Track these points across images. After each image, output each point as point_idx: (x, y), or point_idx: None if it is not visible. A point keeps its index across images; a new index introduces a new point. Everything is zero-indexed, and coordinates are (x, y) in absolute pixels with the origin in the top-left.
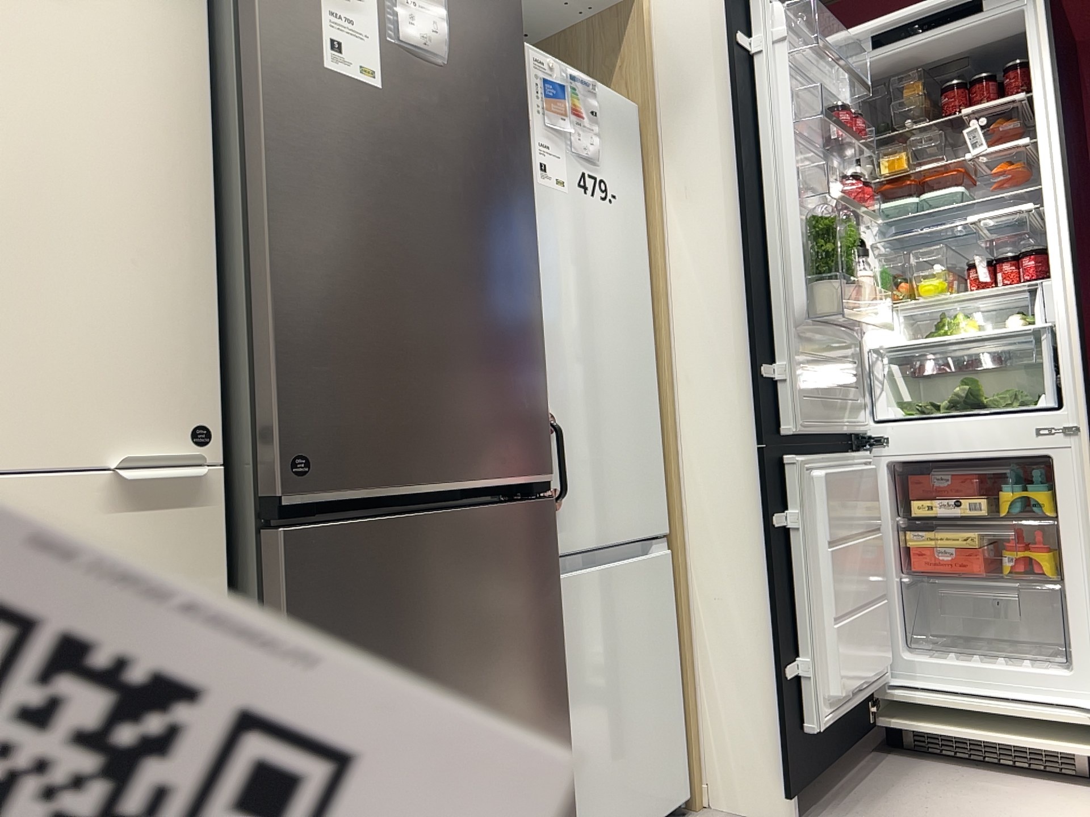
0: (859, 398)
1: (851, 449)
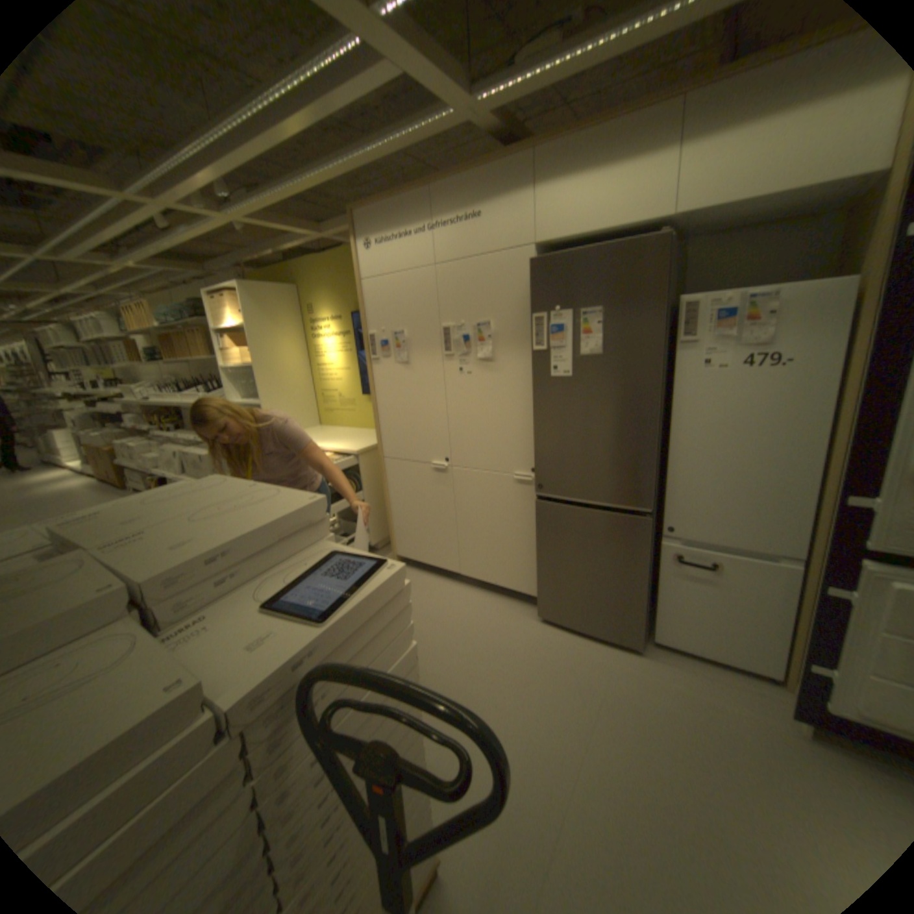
0: None
1: None
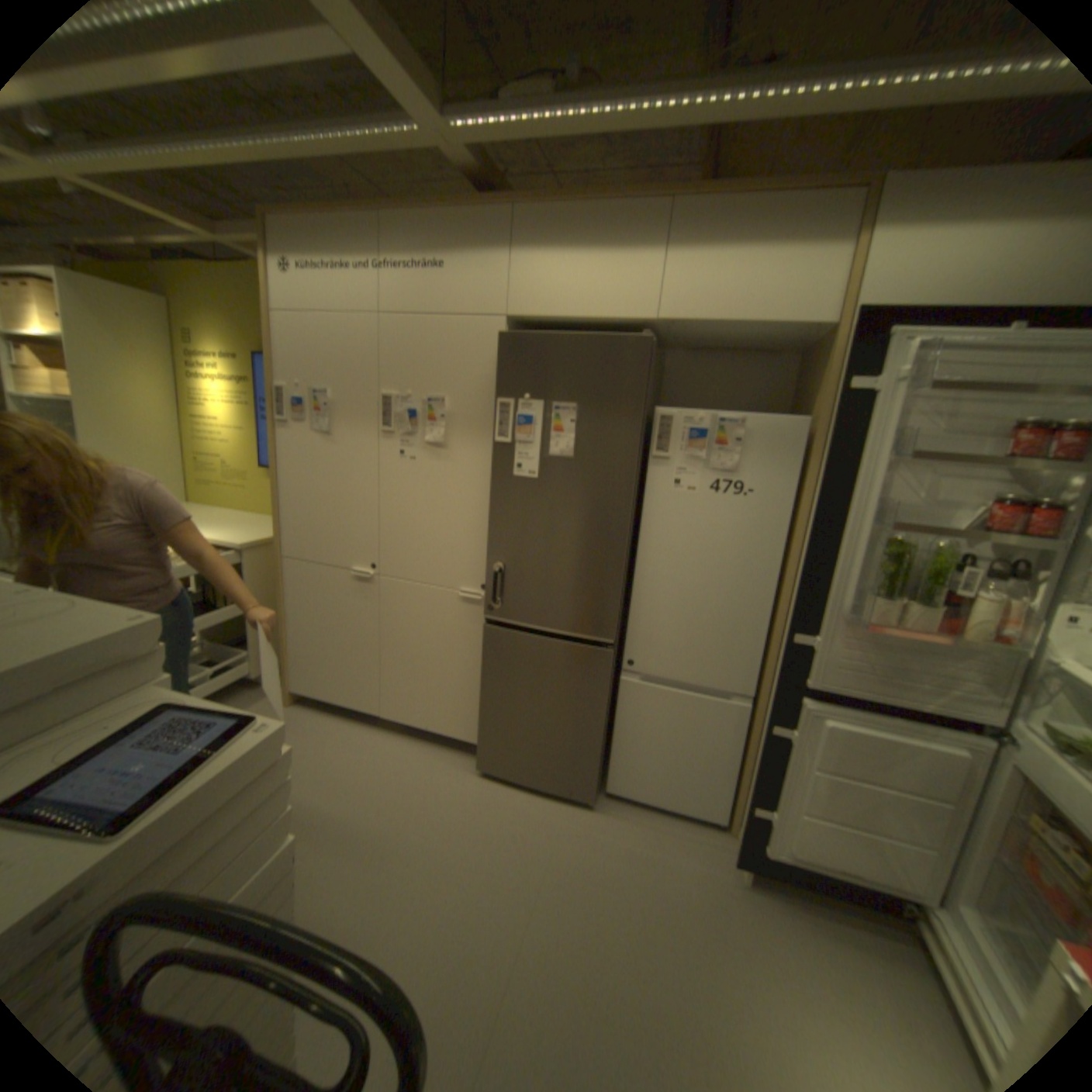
0: (985, 696)
1: (973, 731)
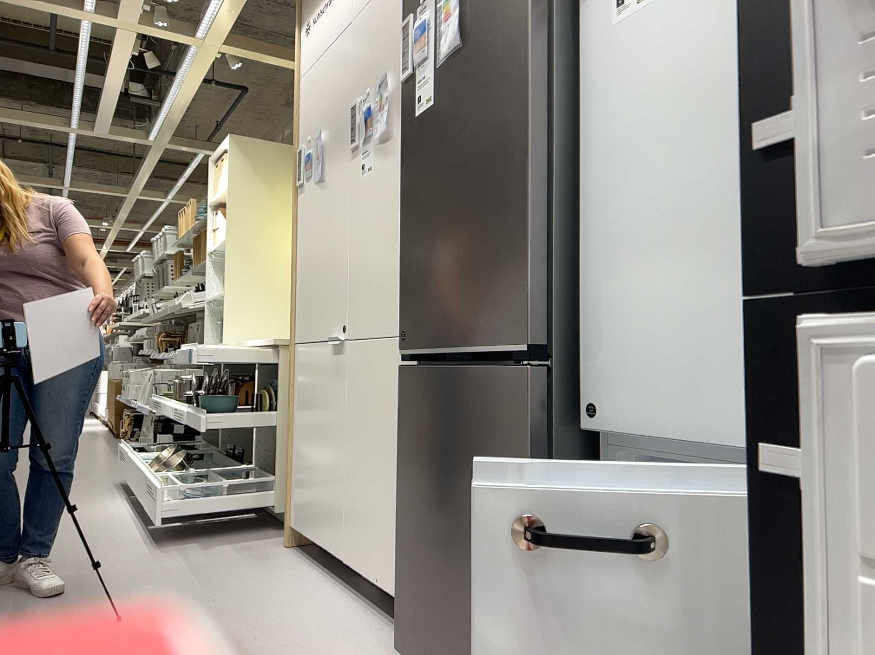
0: None
1: None
